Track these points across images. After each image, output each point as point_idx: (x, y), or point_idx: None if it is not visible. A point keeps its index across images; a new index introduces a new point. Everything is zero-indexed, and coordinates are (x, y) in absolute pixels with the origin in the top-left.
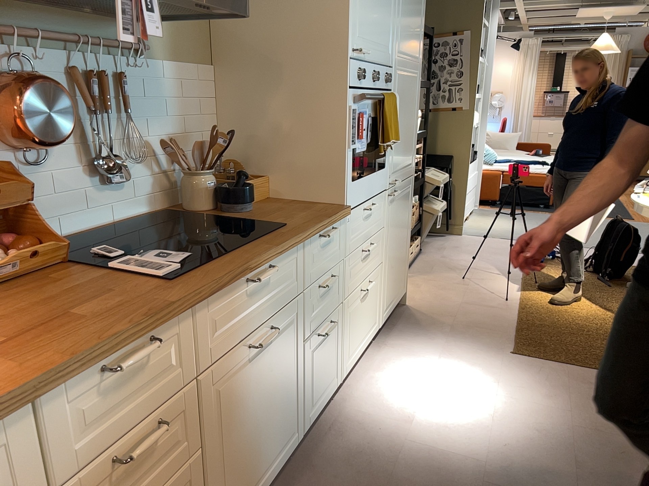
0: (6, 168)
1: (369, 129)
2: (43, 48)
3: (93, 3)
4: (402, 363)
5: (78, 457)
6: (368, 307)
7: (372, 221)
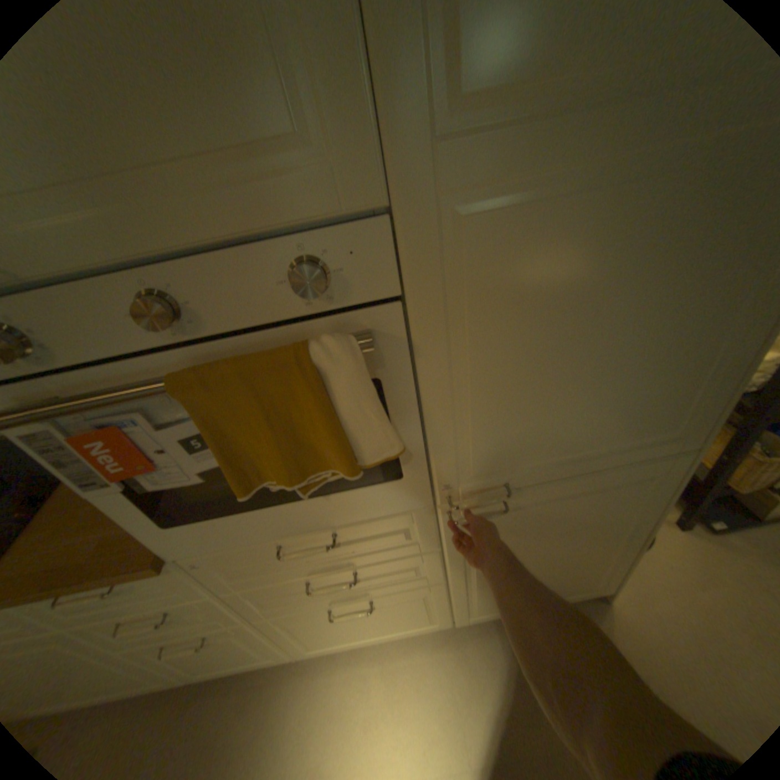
0: None
1: (175, 450)
2: None
3: None
4: (425, 706)
5: None
6: (378, 619)
7: (342, 554)
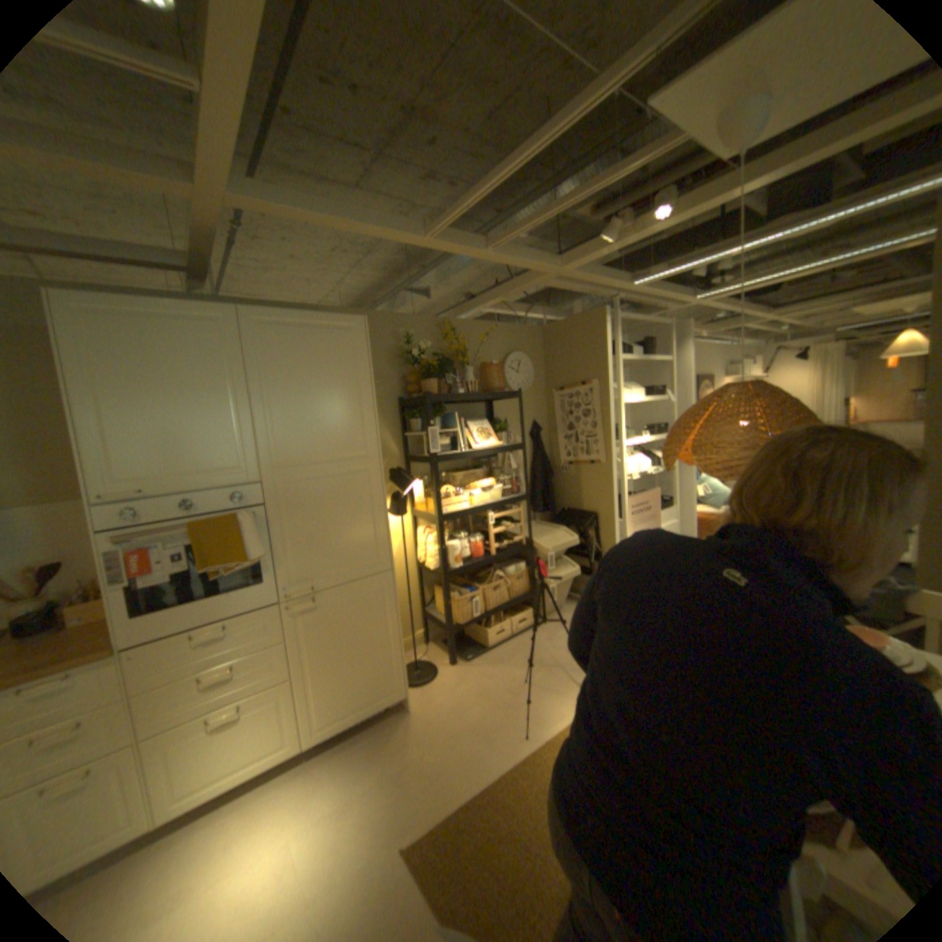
0: None
1: (166, 562)
2: None
3: None
4: (277, 814)
5: None
6: (240, 737)
7: (224, 647)
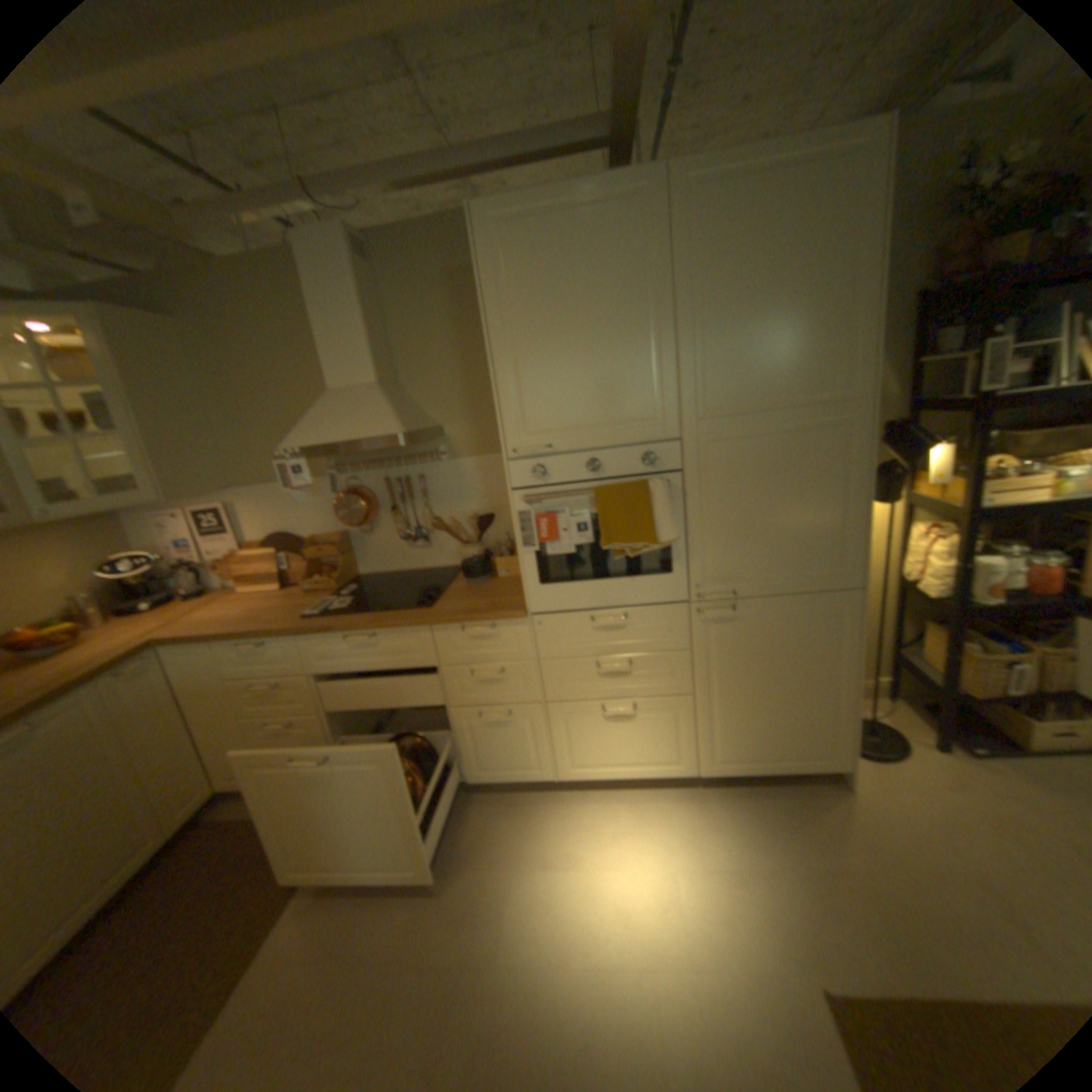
0: (346, 537)
1: (574, 530)
2: (372, 471)
3: (381, 443)
4: (670, 833)
5: (237, 676)
6: (637, 735)
7: (627, 637)
